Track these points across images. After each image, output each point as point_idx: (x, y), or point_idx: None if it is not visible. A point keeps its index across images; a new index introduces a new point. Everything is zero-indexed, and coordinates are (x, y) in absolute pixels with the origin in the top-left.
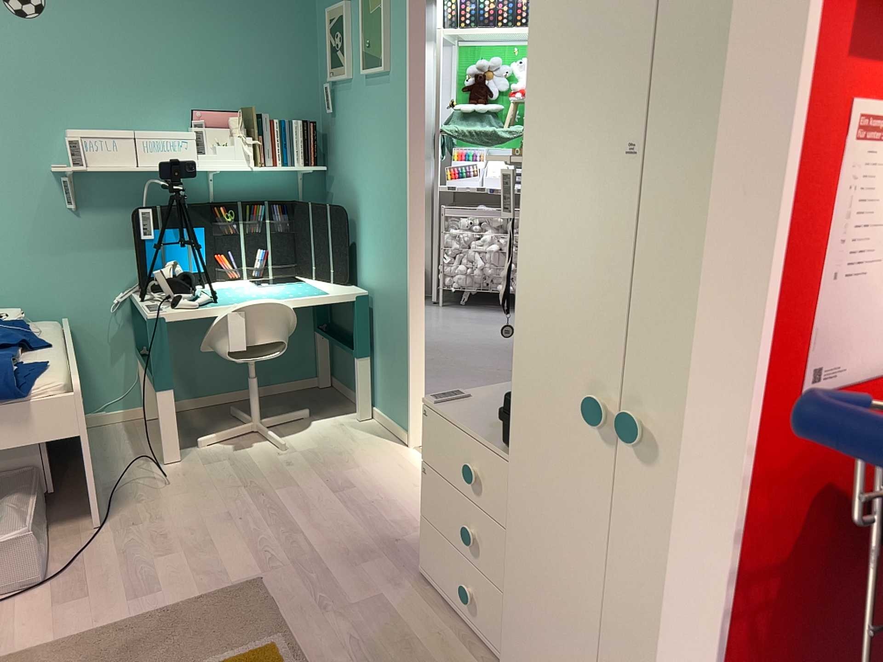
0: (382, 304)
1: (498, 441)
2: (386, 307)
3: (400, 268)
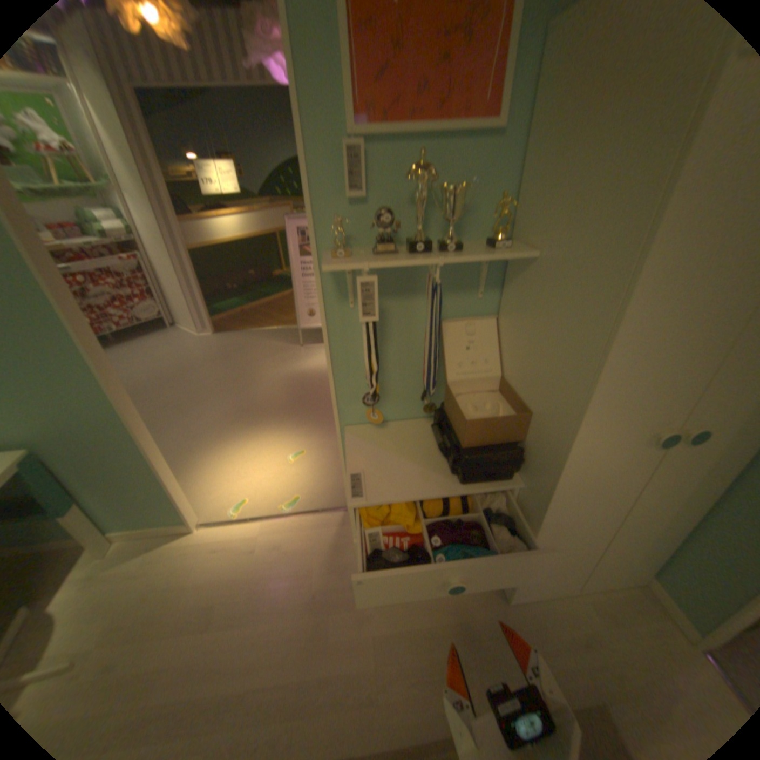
0: (64, 450)
1: (454, 487)
2: (78, 448)
3: (88, 405)
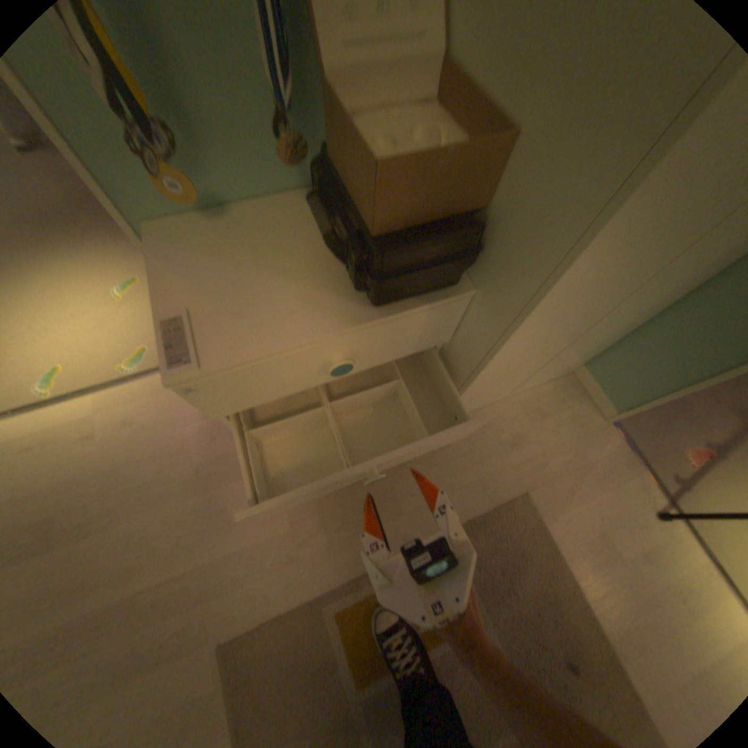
0: None
1: (362, 313)
2: None
3: None
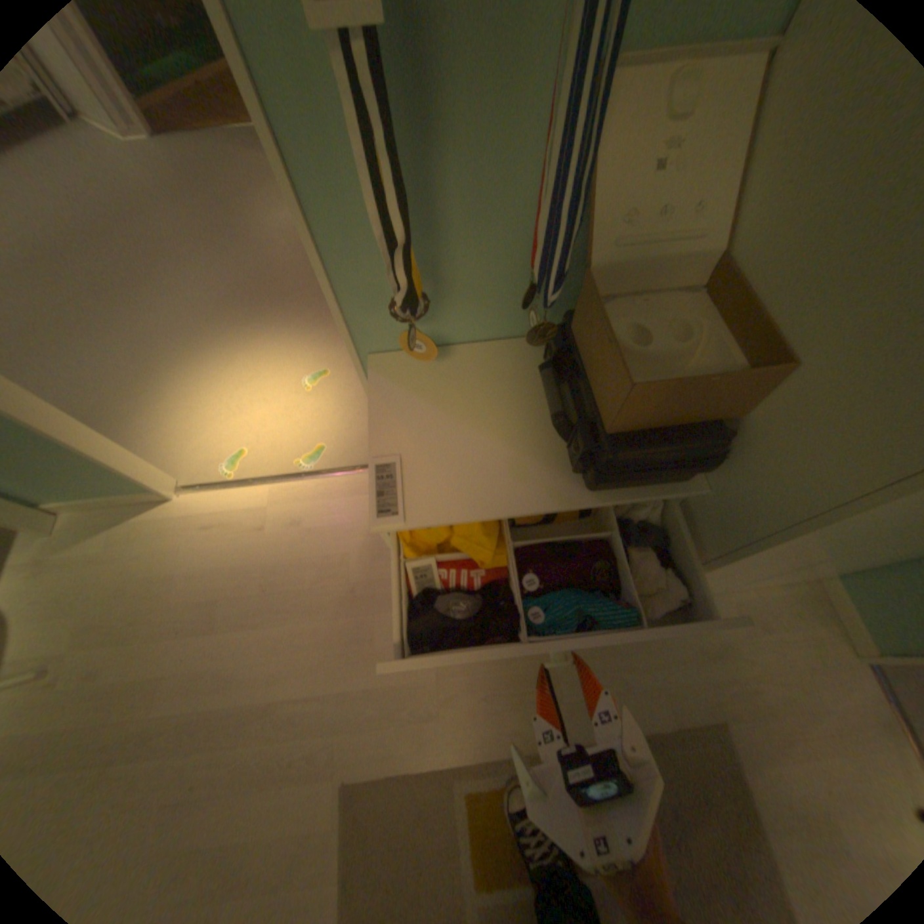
0: None
1: (574, 495)
2: None
3: None
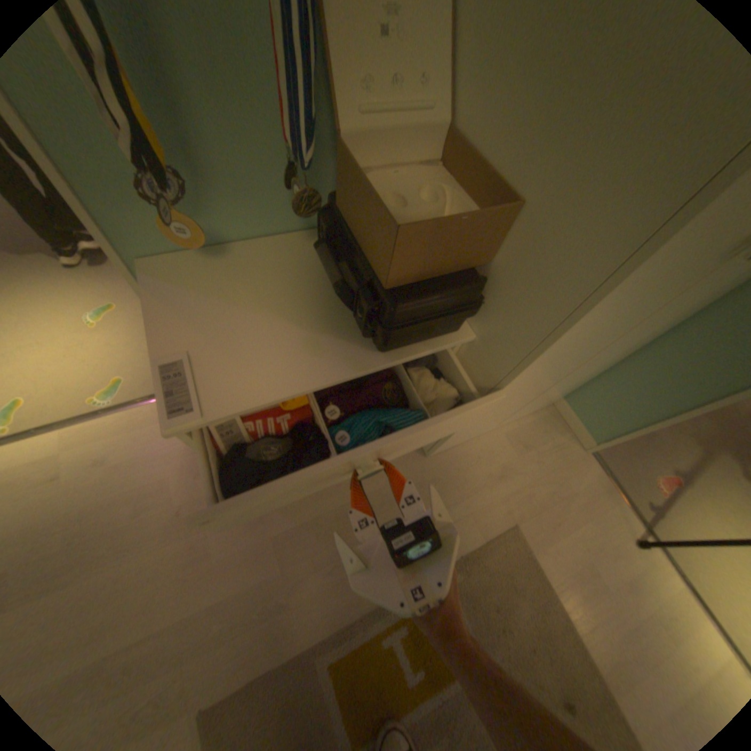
0: None
1: (369, 359)
2: None
3: None
